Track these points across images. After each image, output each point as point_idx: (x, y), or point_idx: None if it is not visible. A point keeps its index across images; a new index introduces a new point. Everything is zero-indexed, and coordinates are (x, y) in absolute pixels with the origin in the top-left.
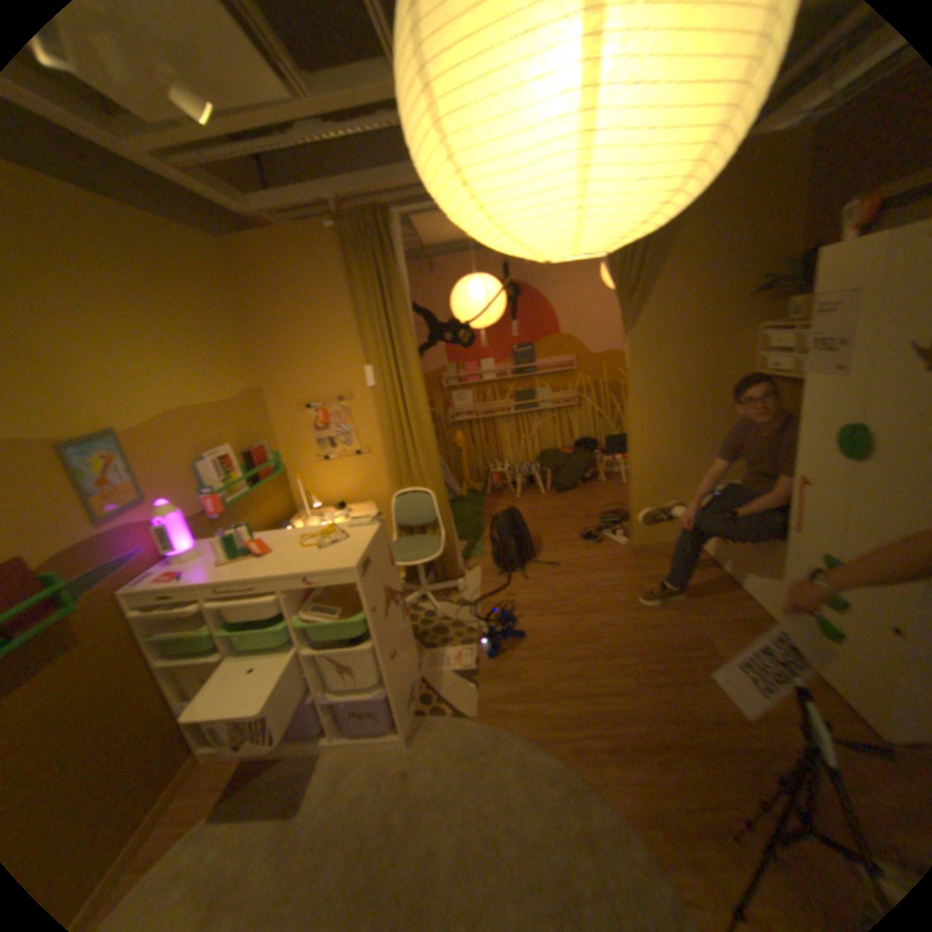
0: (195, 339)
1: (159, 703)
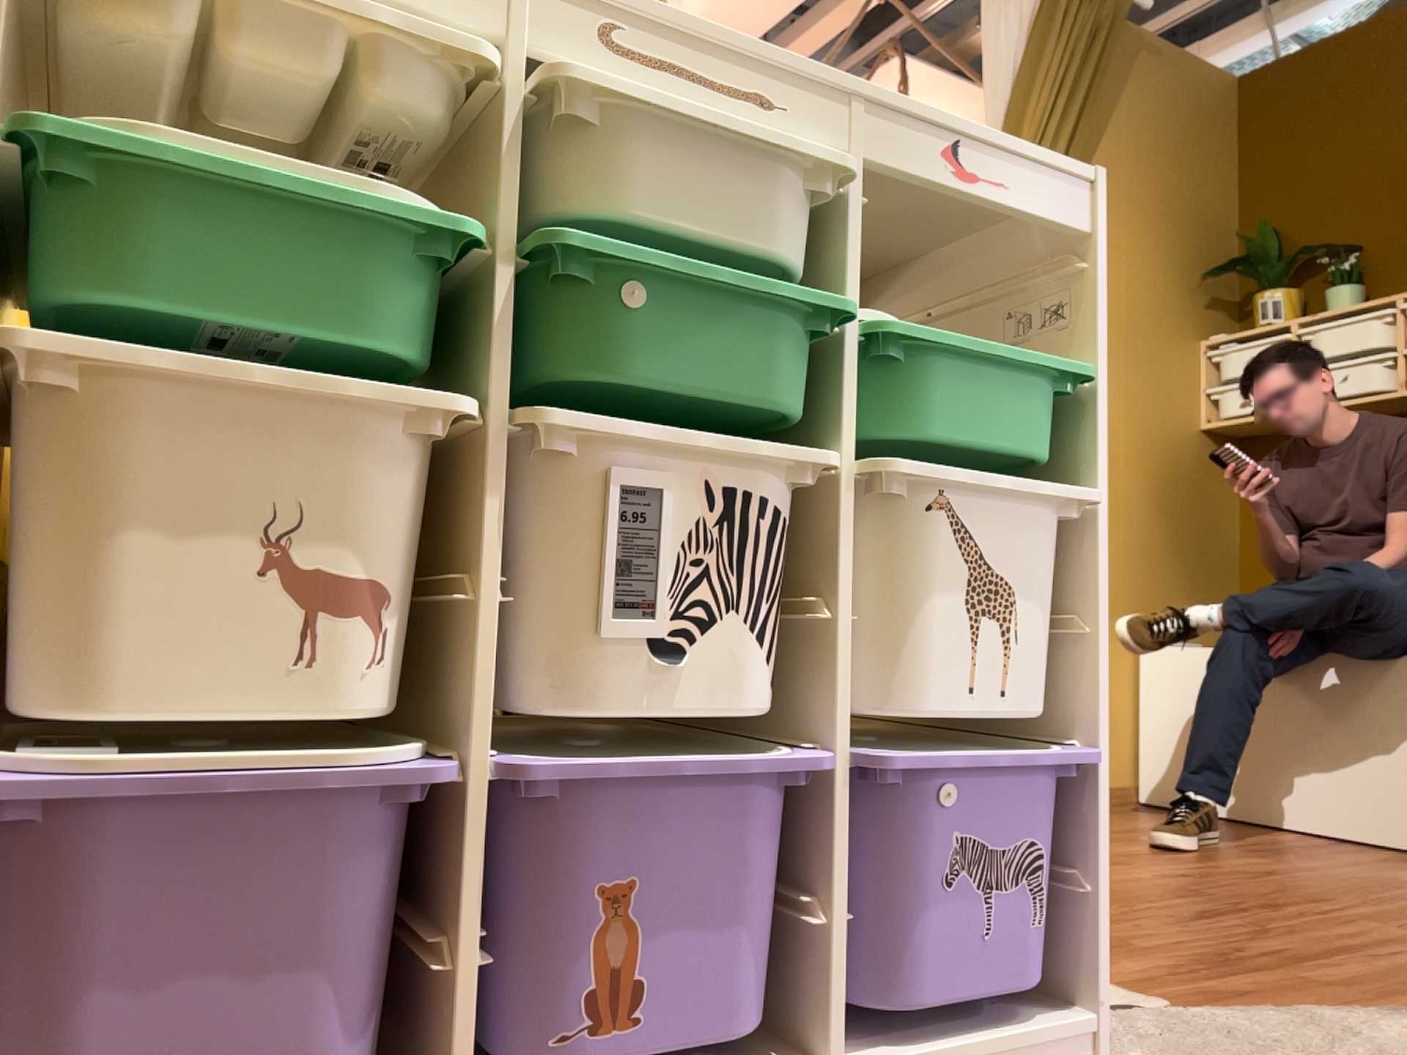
0: None
1: None
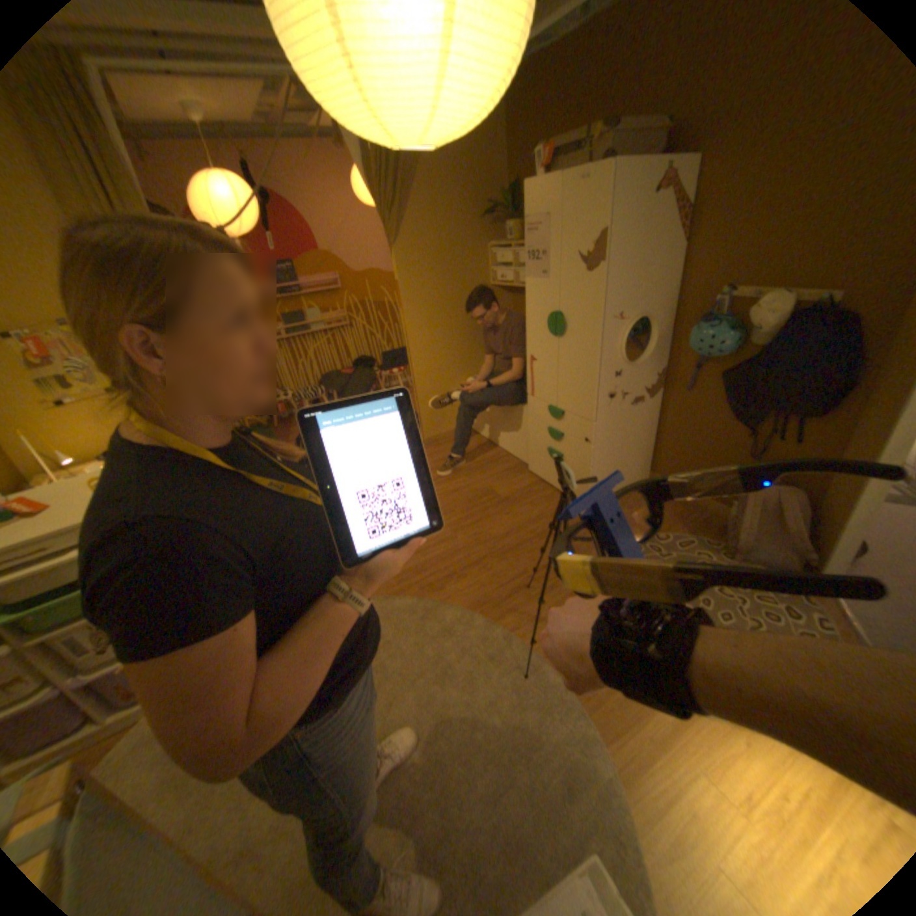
0: None
1: None
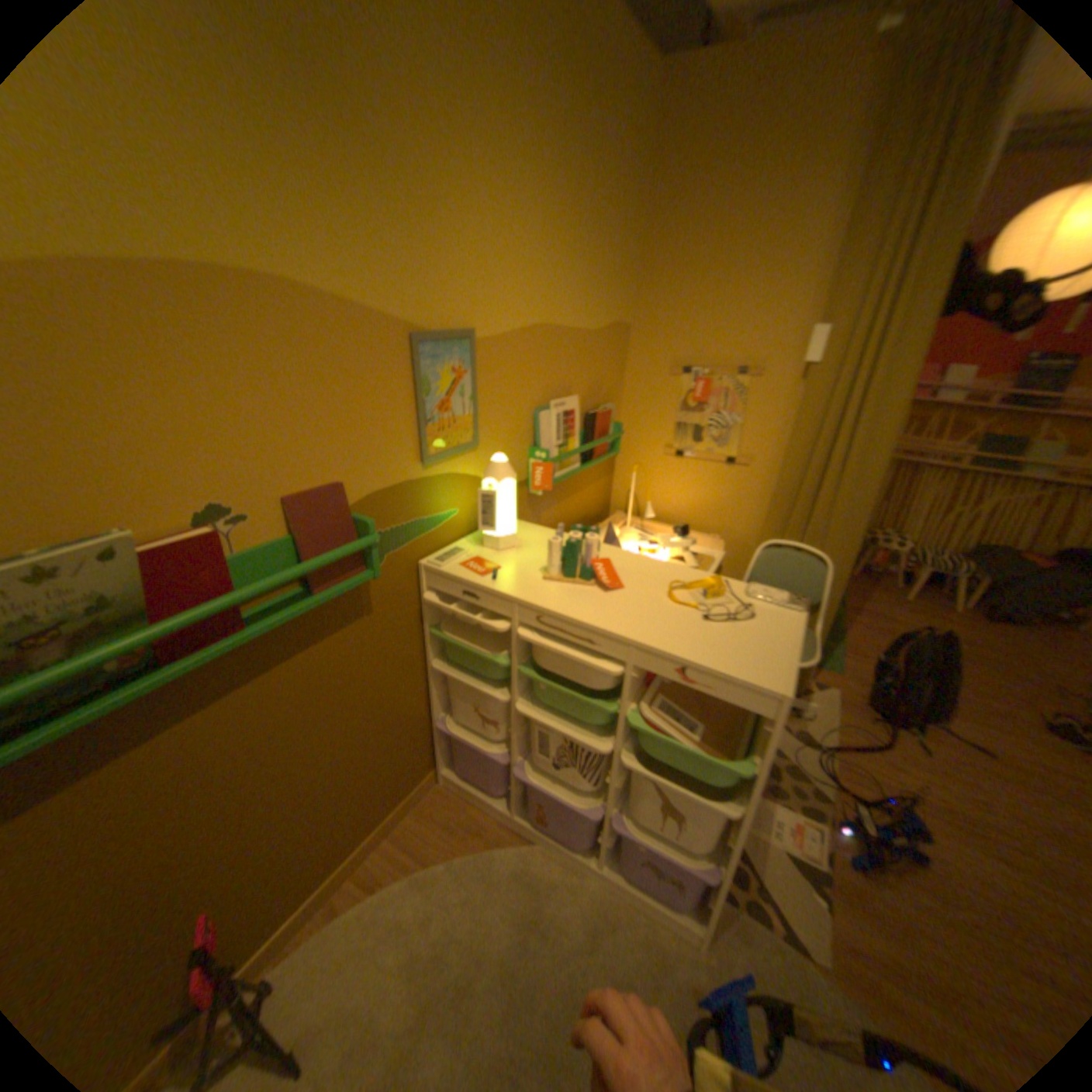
0: (590, 221)
1: (422, 704)
